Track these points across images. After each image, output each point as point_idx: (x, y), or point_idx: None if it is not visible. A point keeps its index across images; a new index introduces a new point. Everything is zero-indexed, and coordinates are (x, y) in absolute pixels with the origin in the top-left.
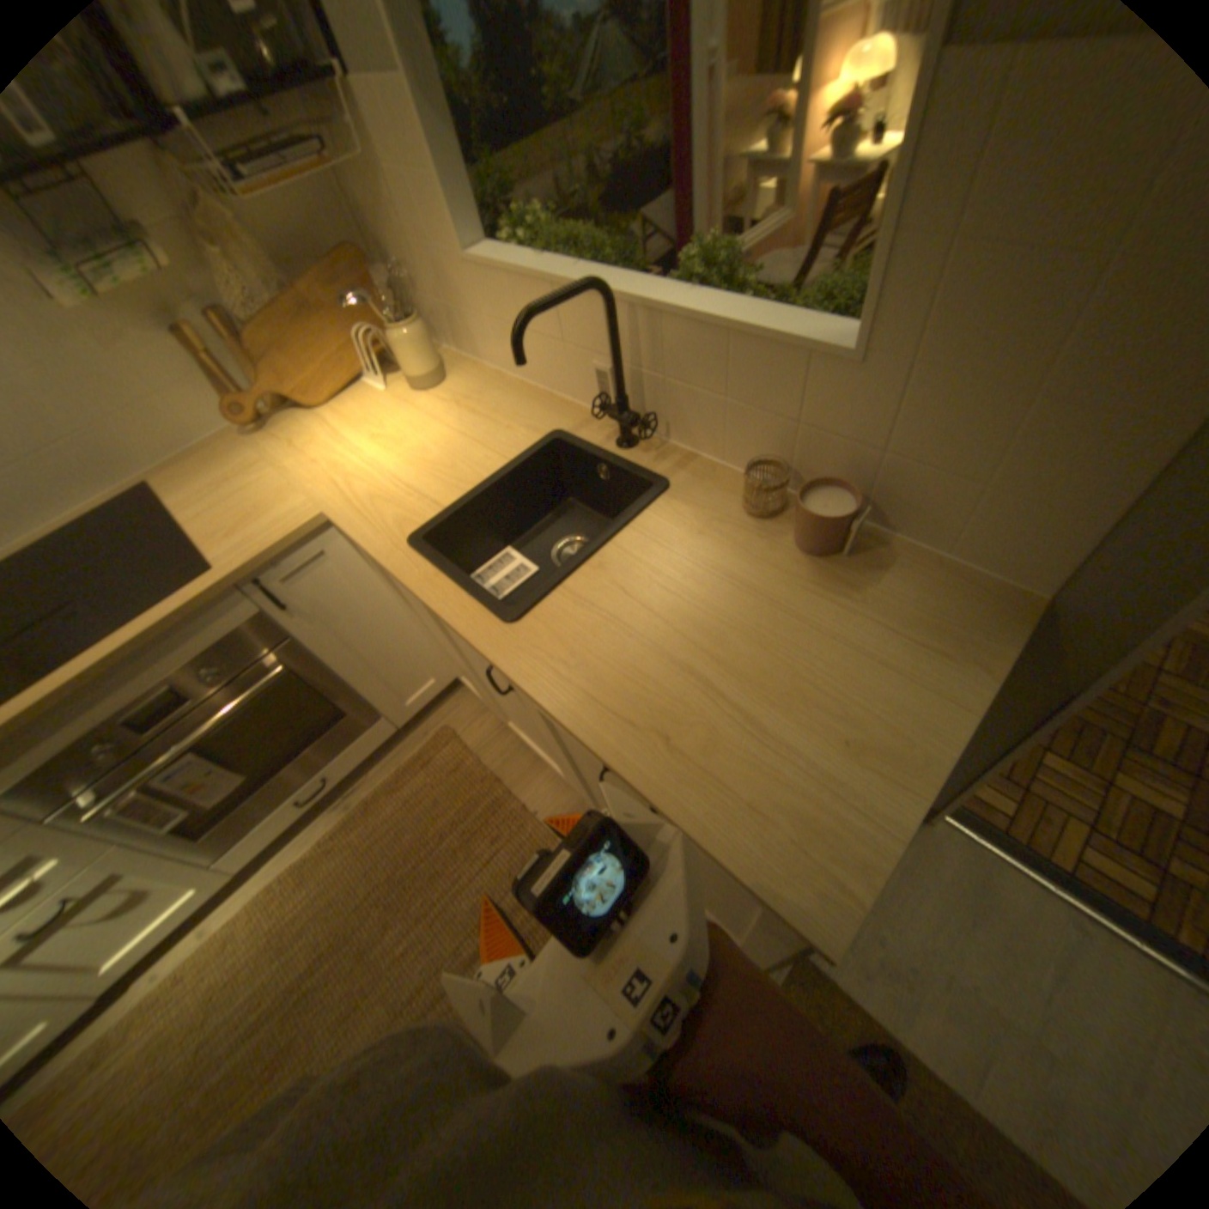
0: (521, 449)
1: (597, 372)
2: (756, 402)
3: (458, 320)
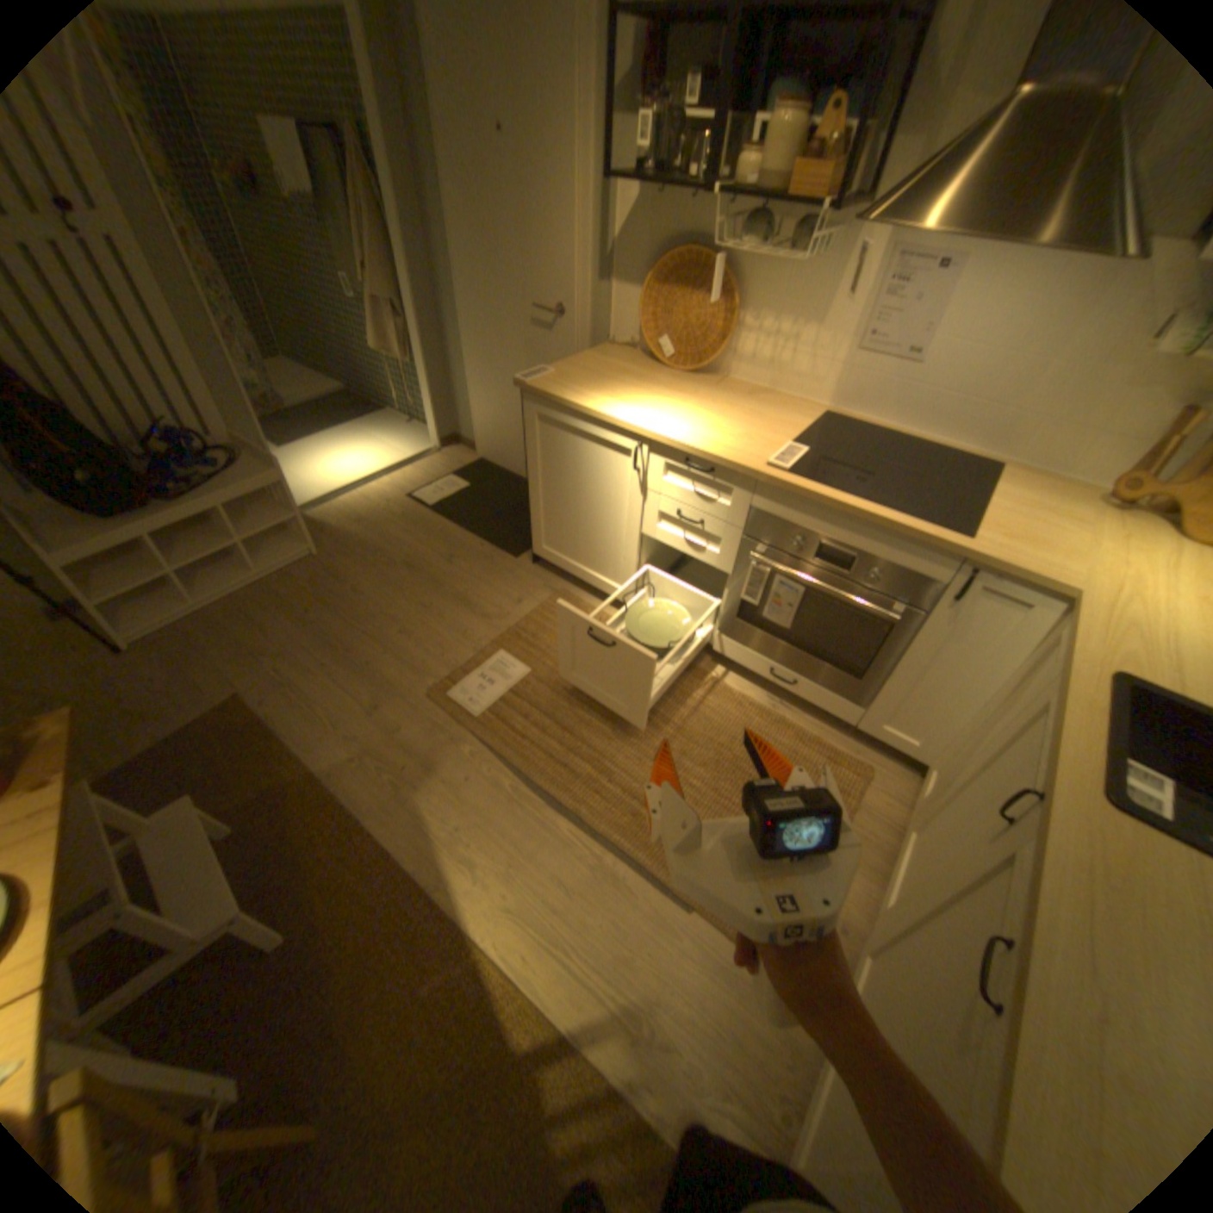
0: None
1: None
2: None
3: None
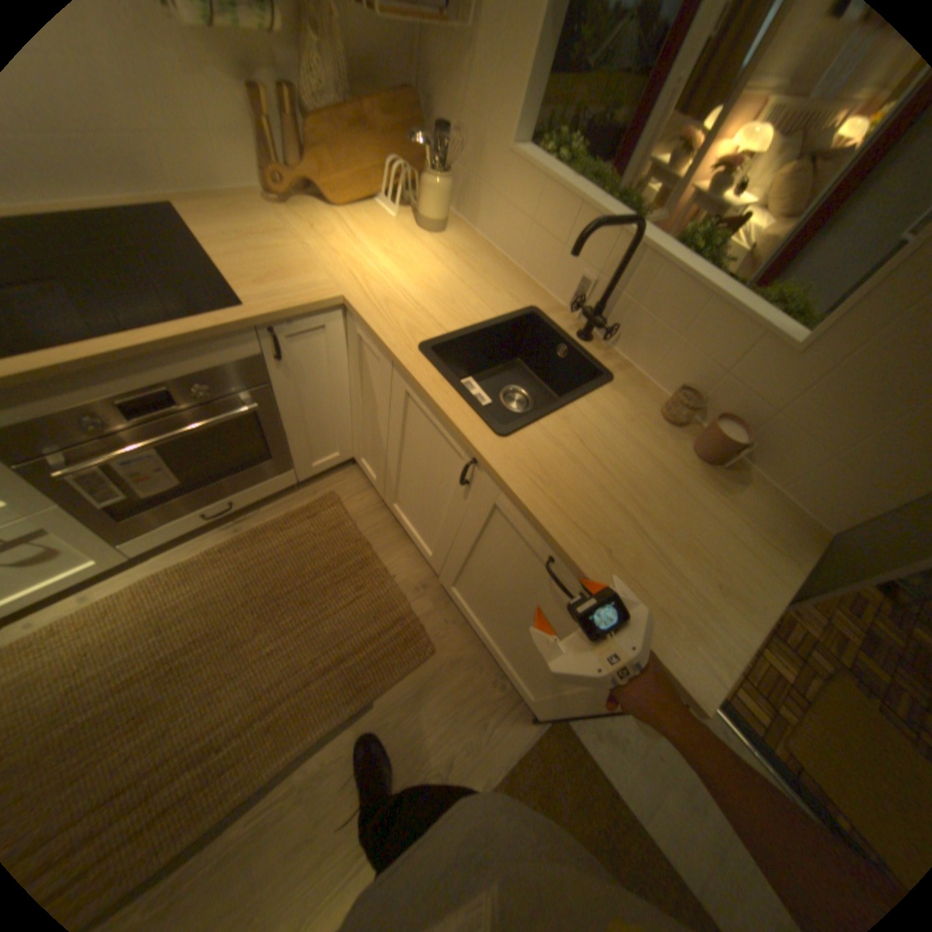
0: (508, 312)
1: (584, 281)
2: (704, 349)
3: (475, 192)
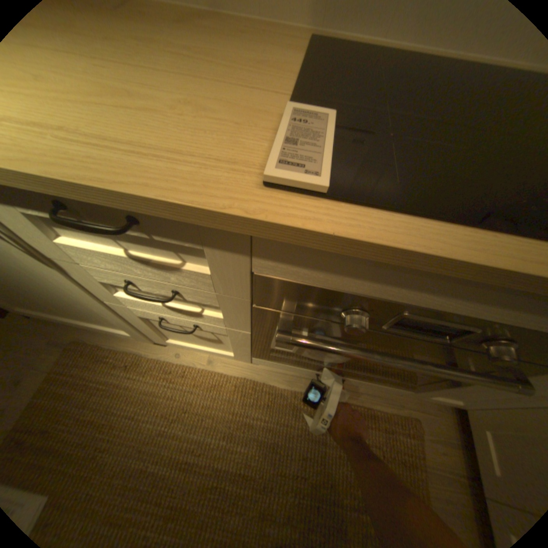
0: None
1: None
2: None
3: None
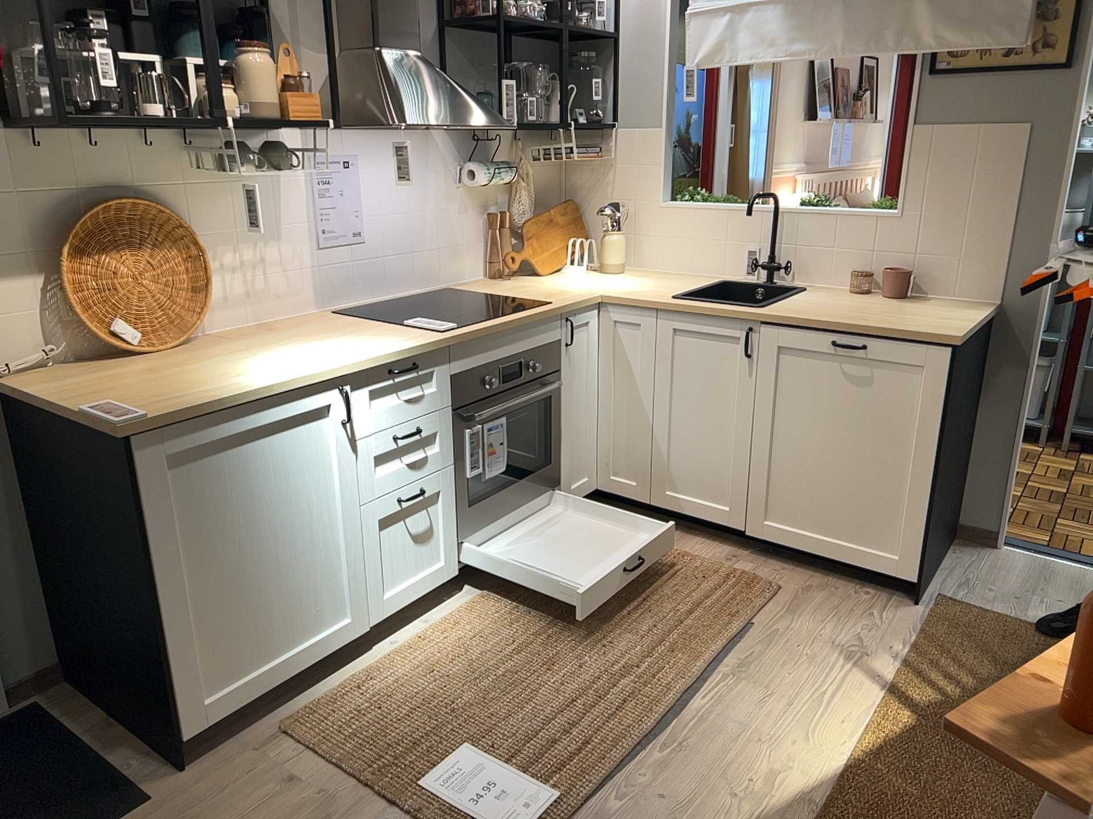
0: (709, 284)
1: (750, 252)
2: (852, 245)
3: (636, 242)
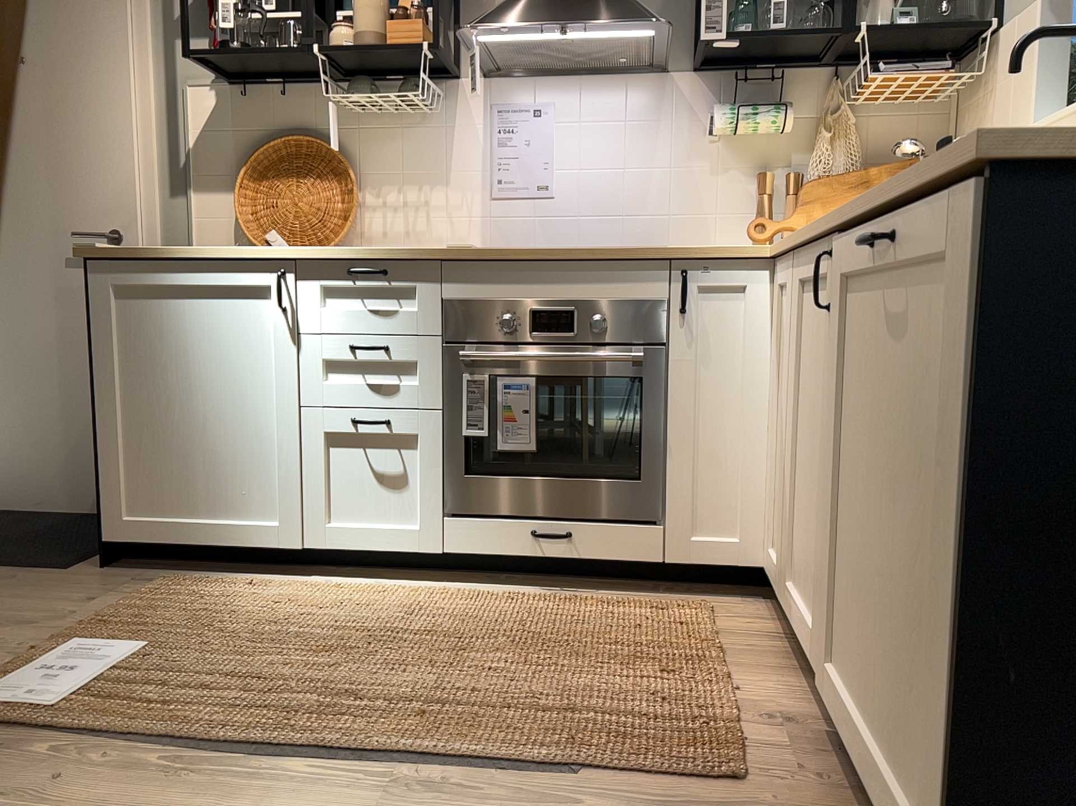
0: None
1: None
2: None
3: None
